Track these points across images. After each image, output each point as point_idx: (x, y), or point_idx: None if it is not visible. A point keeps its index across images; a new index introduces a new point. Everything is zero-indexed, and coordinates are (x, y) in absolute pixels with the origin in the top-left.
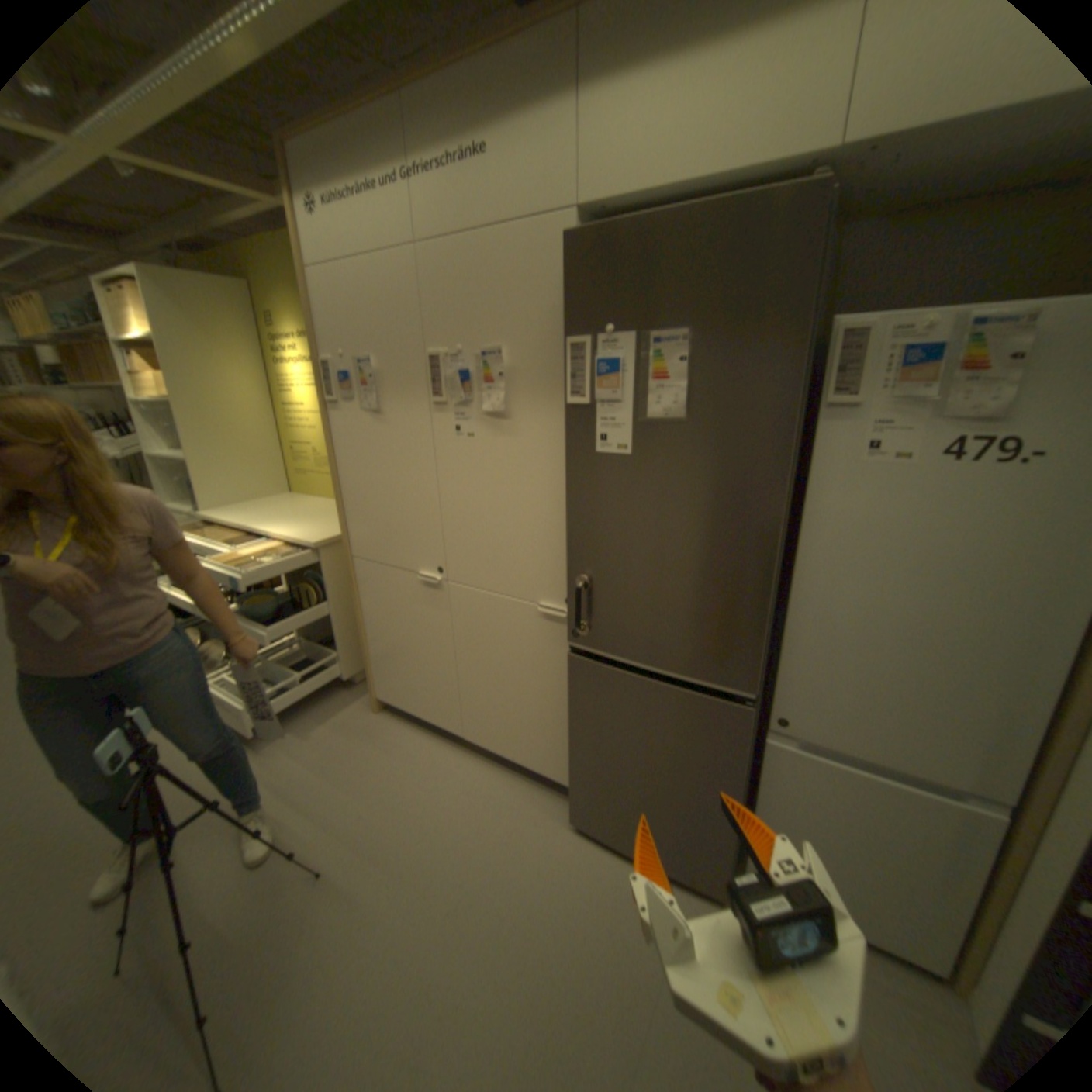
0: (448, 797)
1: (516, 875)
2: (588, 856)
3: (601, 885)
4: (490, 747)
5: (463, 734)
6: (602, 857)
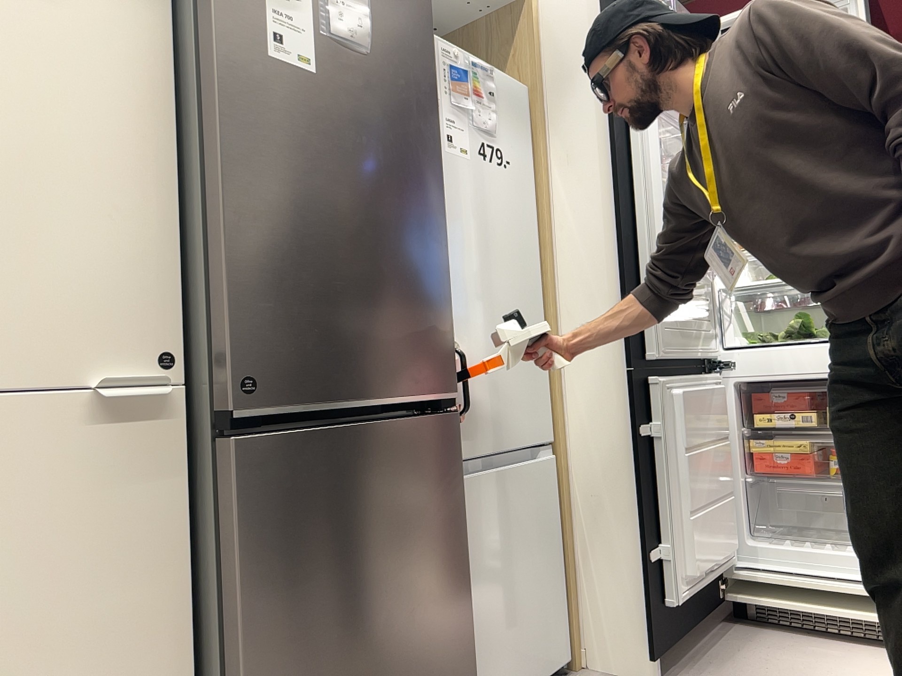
0: None
1: None
2: None
3: None
4: None
5: None
6: None
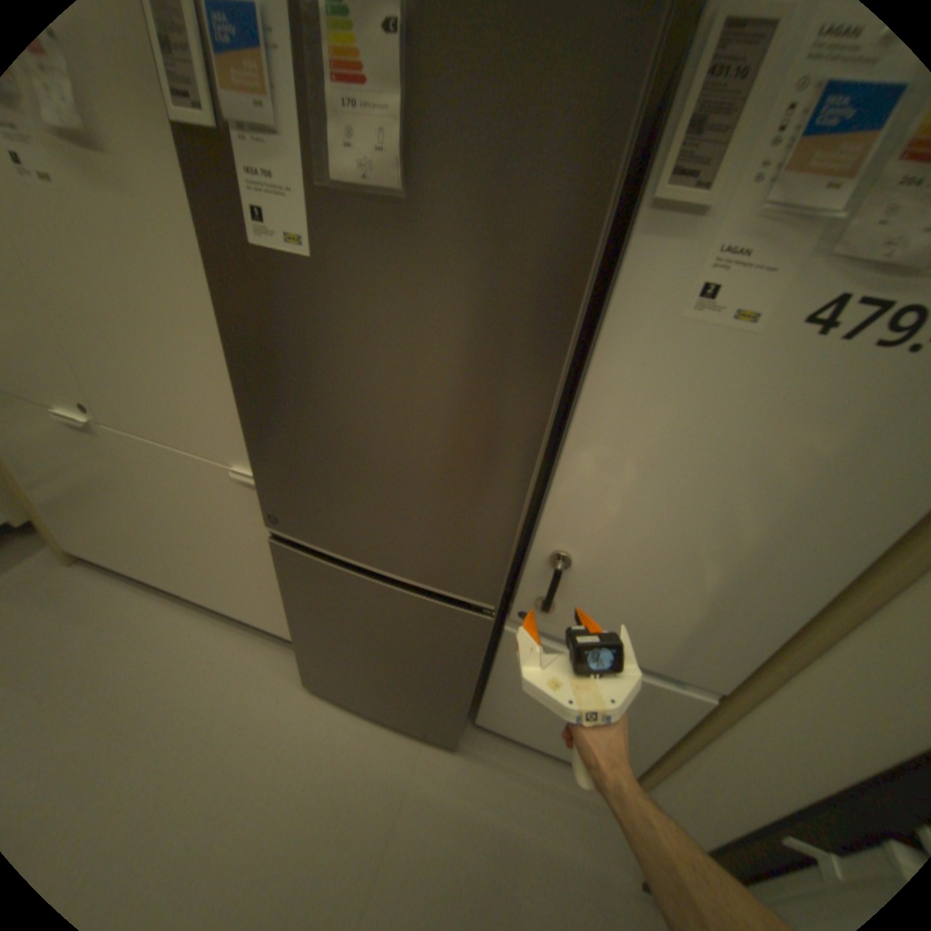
0: (158, 669)
1: (235, 757)
2: (322, 717)
3: (333, 749)
4: (213, 605)
5: (180, 592)
6: (337, 716)
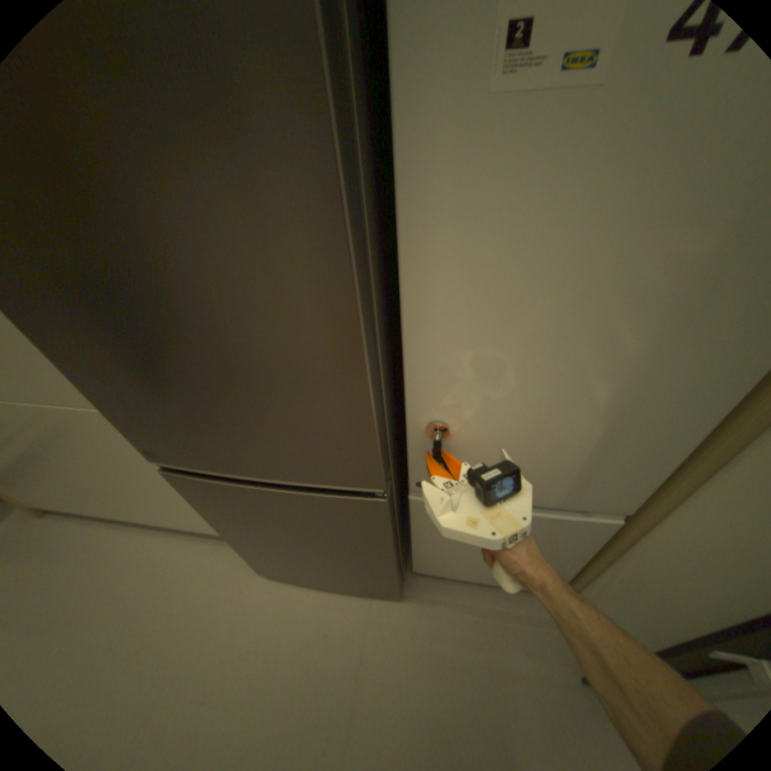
0: (133, 588)
1: (212, 648)
2: (280, 596)
3: (294, 622)
4: (165, 525)
5: (134, 520)
6: (292, 593)
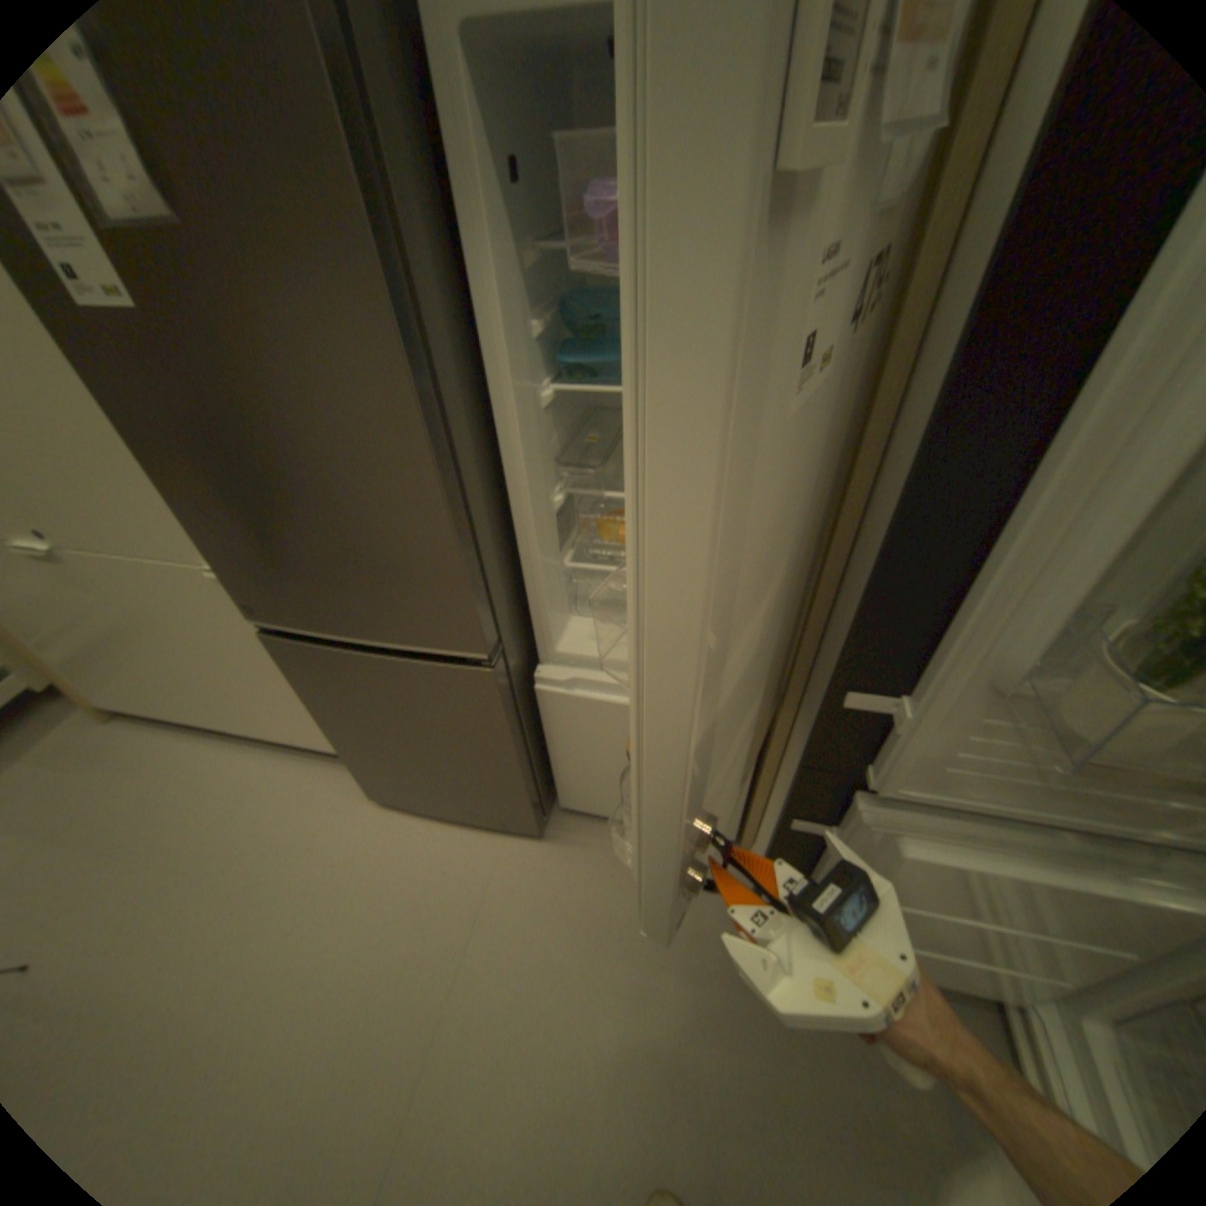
0: (215, 809)
1: (305, 878)
2: (394, 828)
3: (407, 856)
4: (260, 736)
5: (222, 729)
6: (410, 824)
